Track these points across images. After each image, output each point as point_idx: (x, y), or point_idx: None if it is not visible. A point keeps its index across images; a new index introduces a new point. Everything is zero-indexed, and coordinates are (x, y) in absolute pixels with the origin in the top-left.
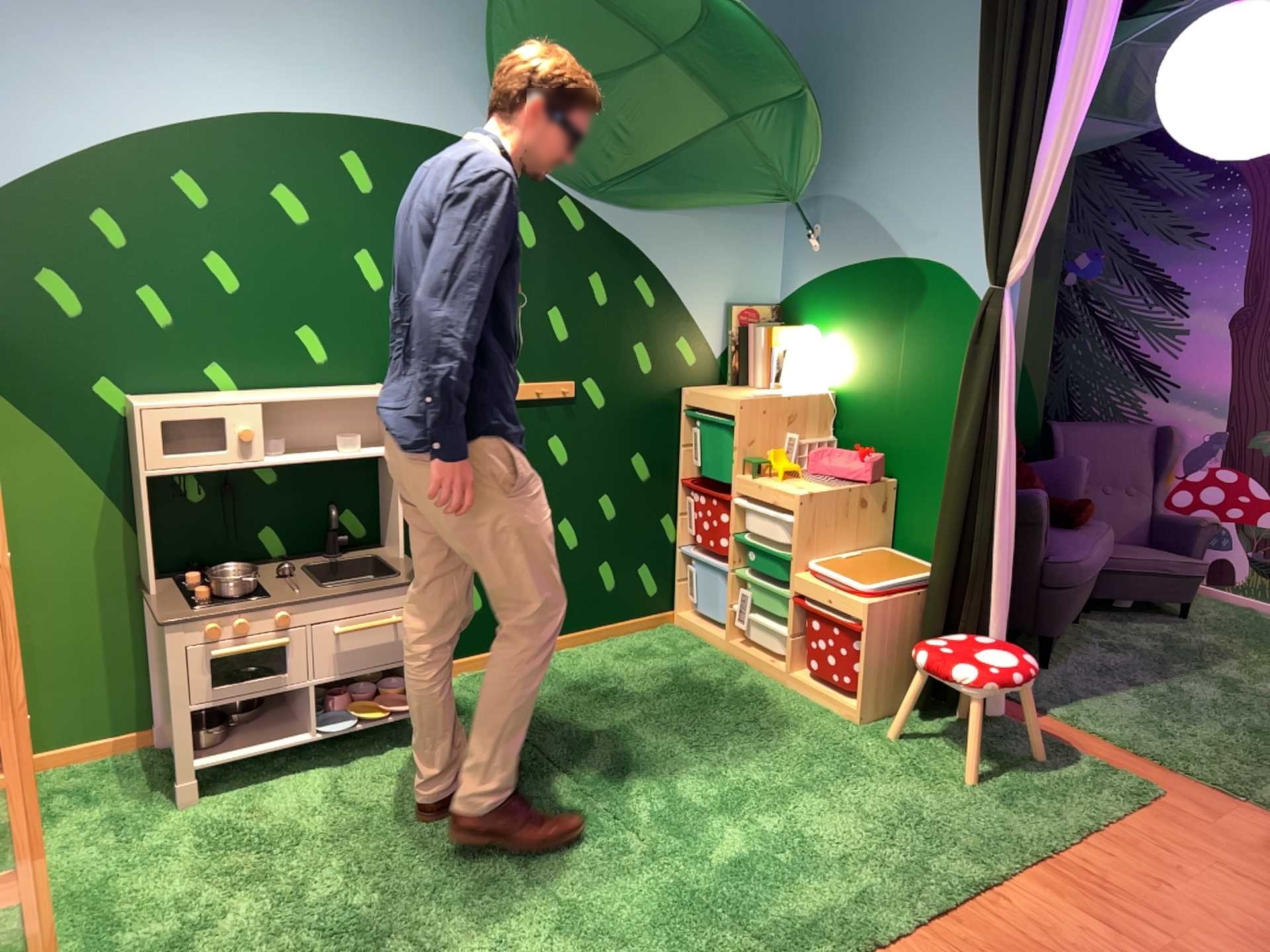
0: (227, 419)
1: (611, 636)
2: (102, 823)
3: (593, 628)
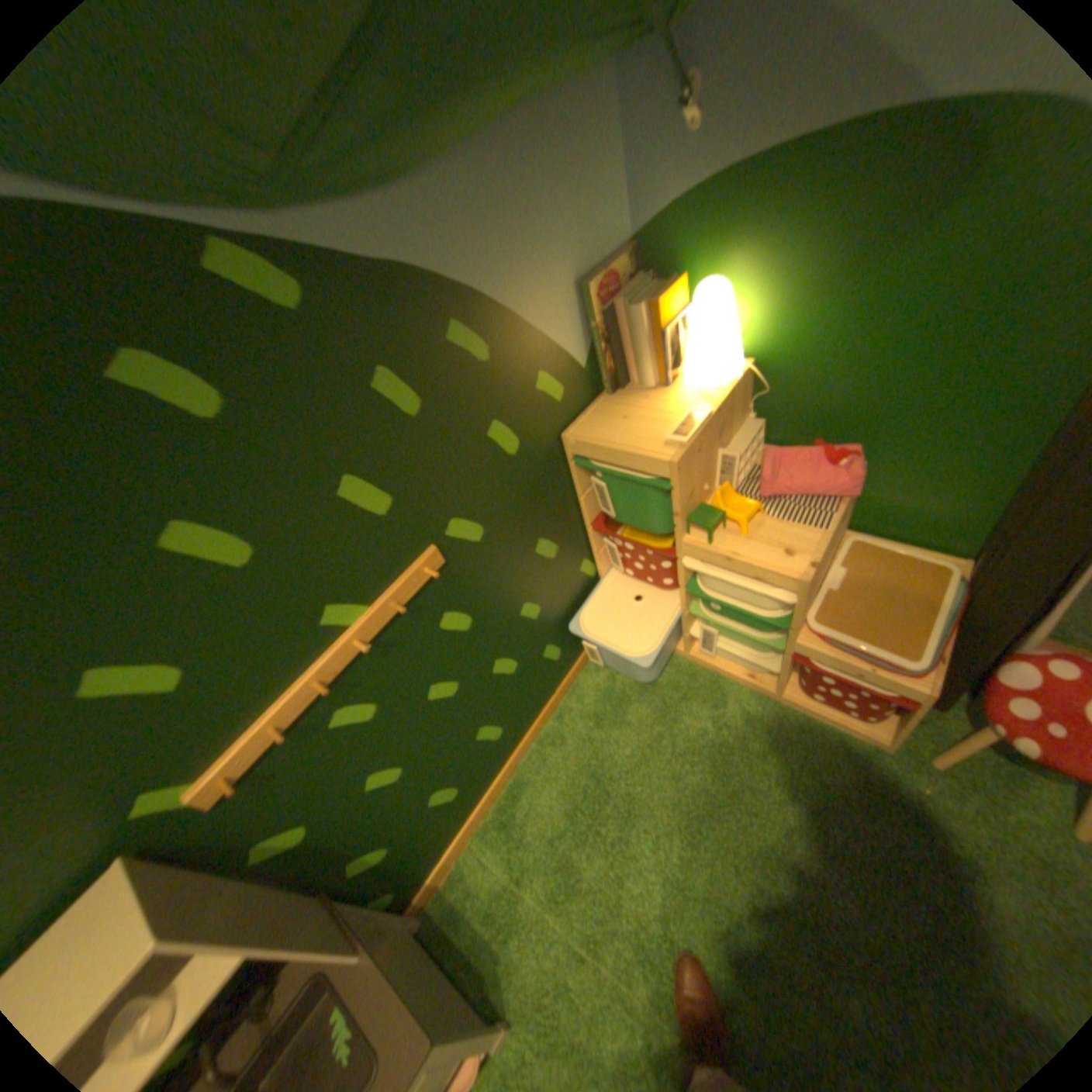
0: None
1: (571, 681)
2: None
3: (556, 691)
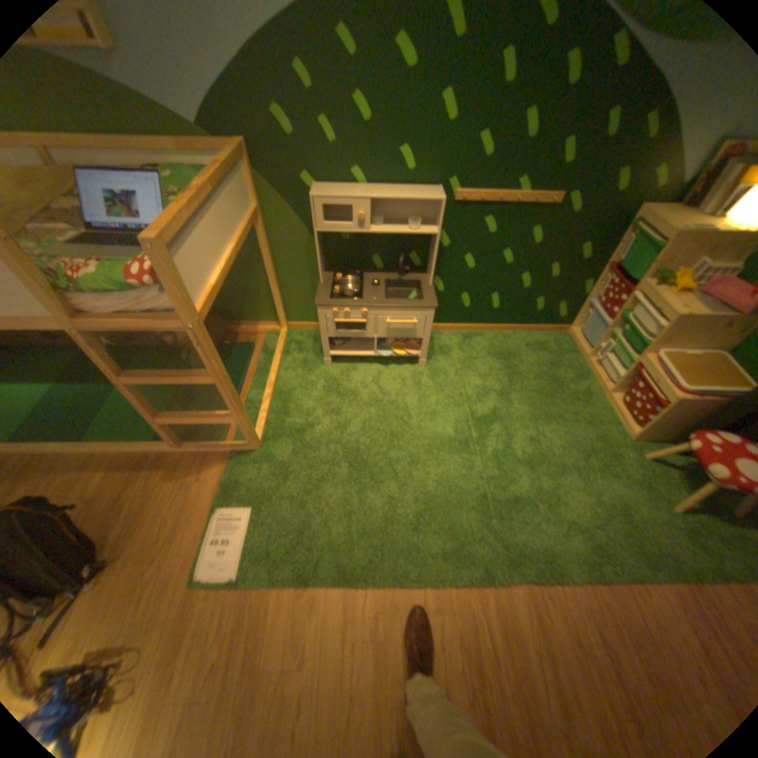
0: (352, 208)
1: (530, 331)
2: (300, 363)
3: (522, 325)
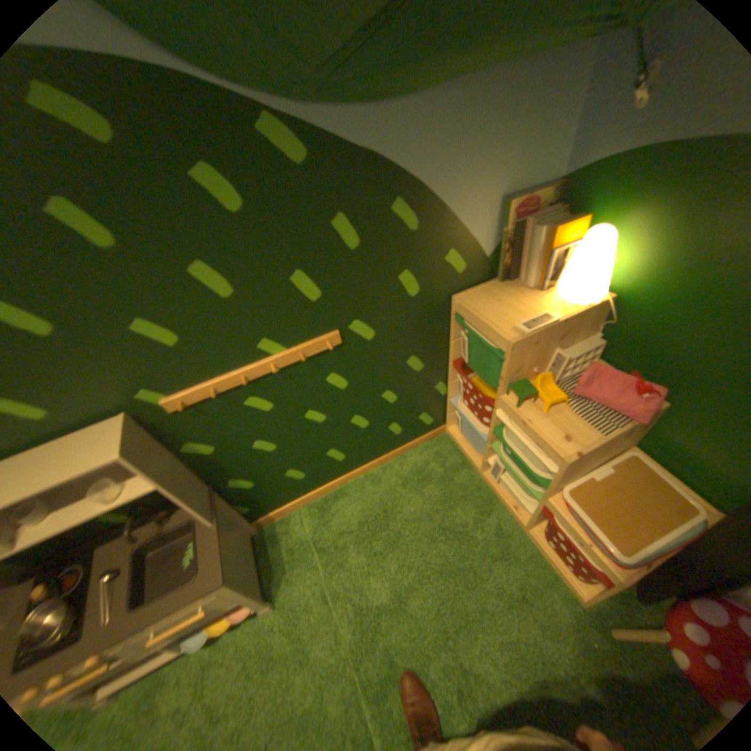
0: None
1: (402, 452)
2: None
3: (389, 453)
